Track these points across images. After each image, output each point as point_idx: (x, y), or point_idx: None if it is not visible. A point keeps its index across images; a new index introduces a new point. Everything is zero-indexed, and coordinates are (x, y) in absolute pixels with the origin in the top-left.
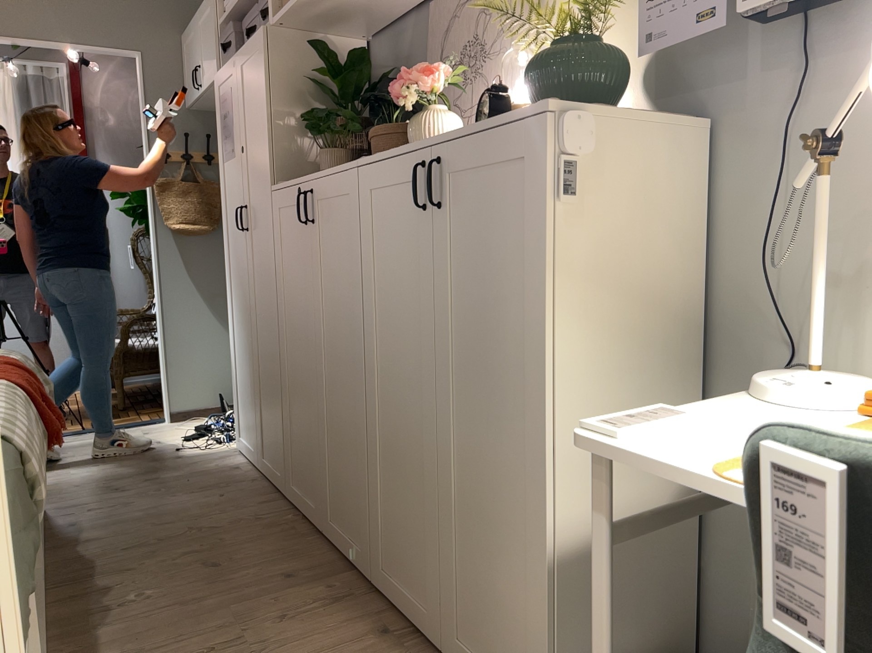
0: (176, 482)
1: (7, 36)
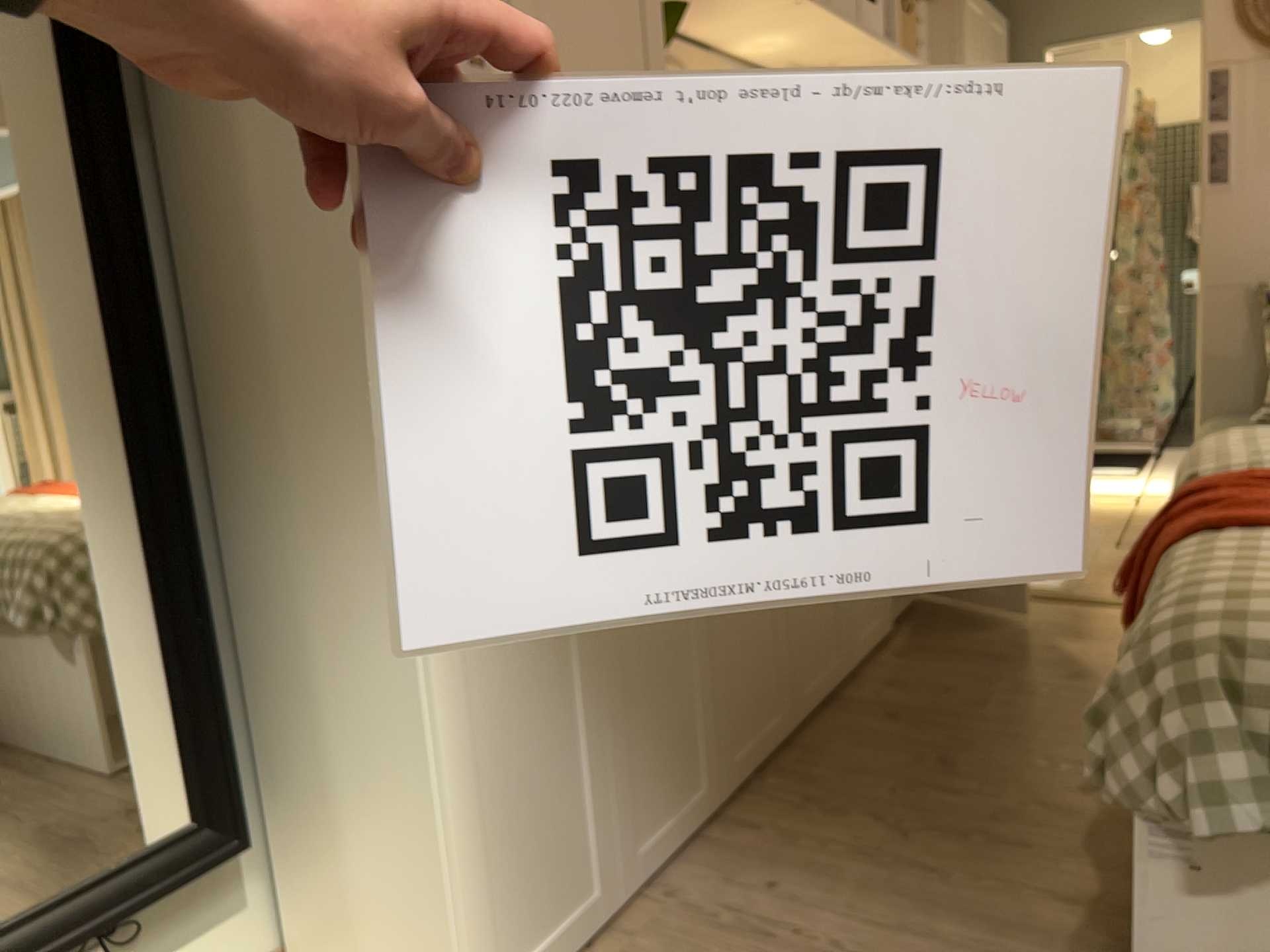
0: None
1: None
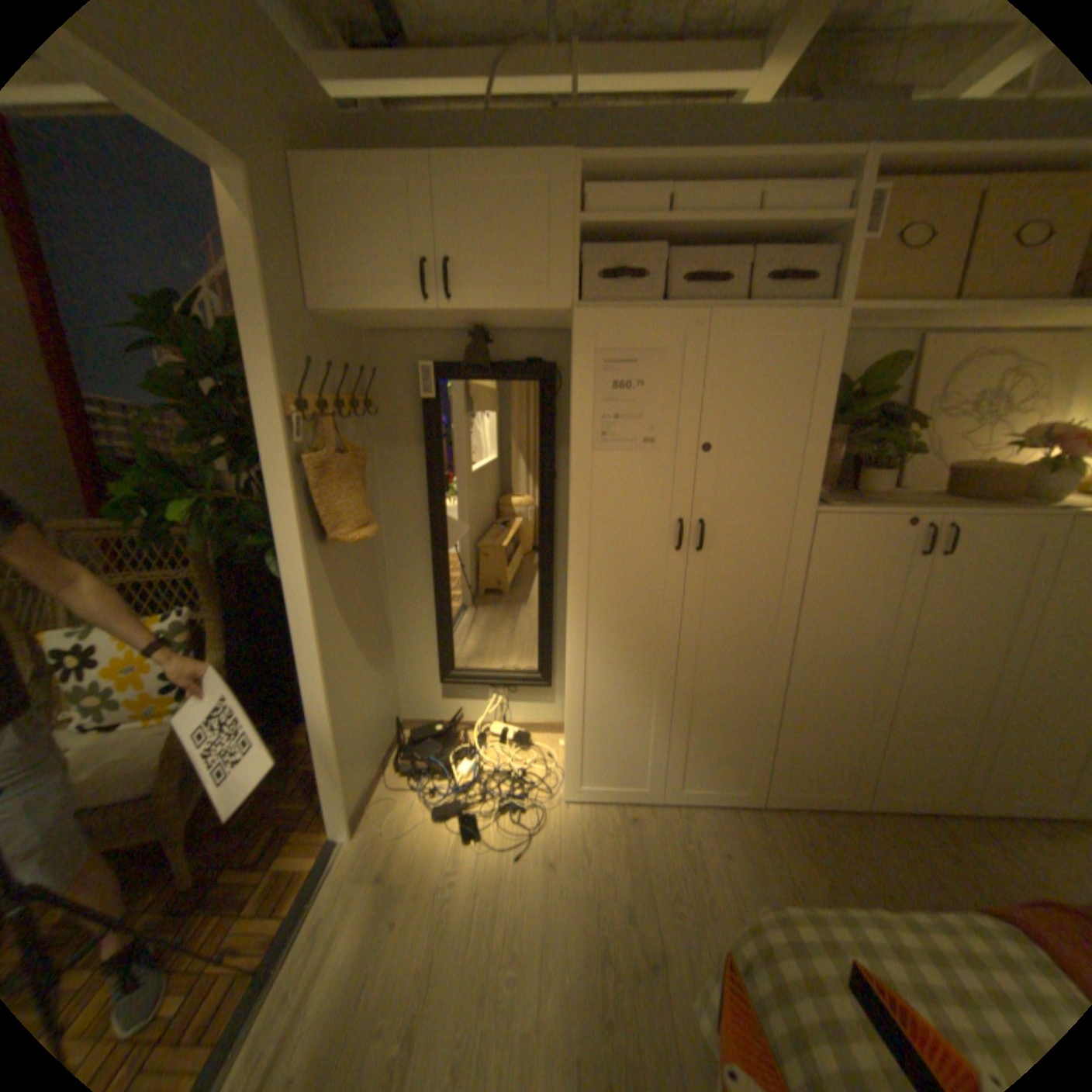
0: (657, 891)
1: None
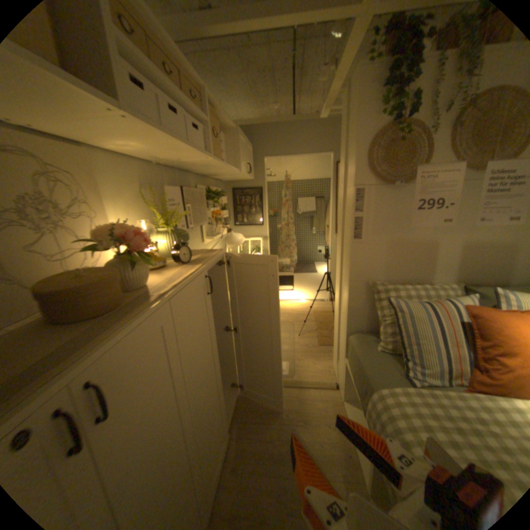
0: None
1: None
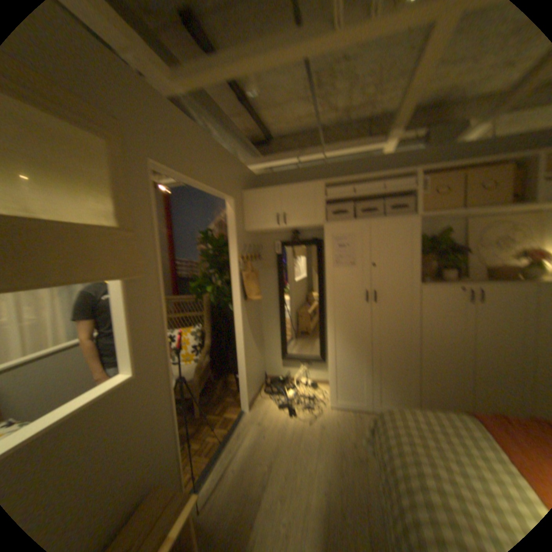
0: (366, 439)
1: (191, 180)
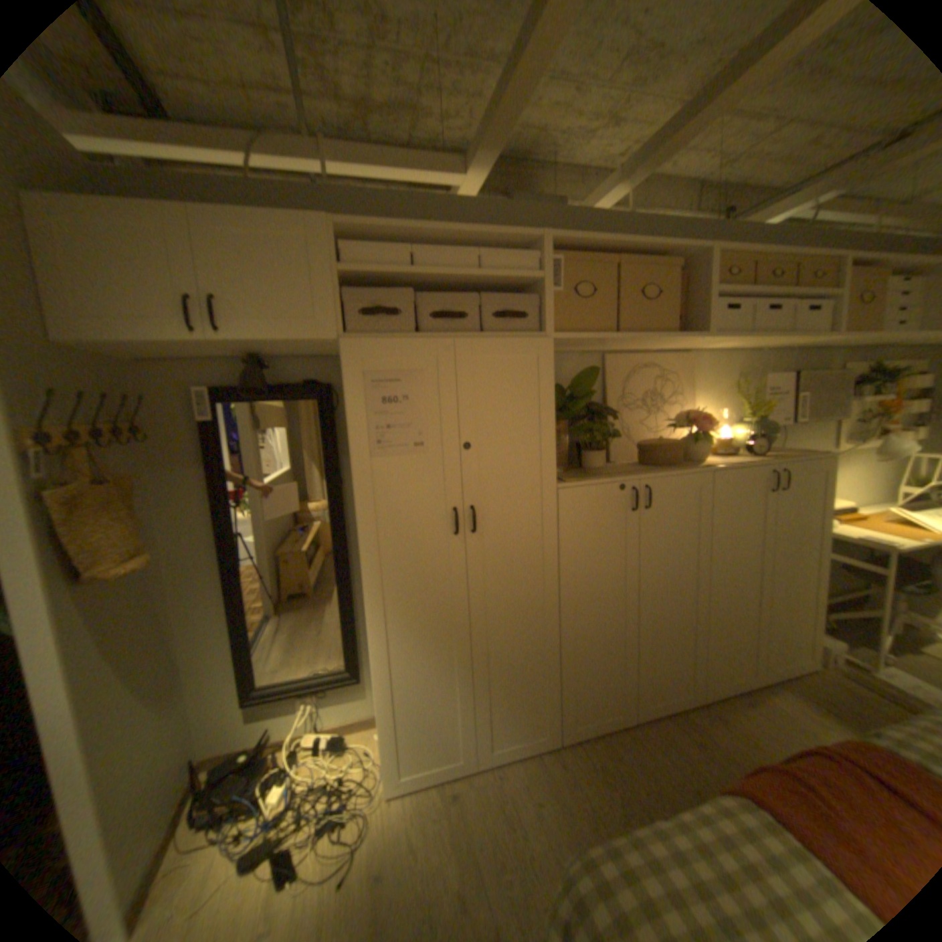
0: (481, 865)
1: None
